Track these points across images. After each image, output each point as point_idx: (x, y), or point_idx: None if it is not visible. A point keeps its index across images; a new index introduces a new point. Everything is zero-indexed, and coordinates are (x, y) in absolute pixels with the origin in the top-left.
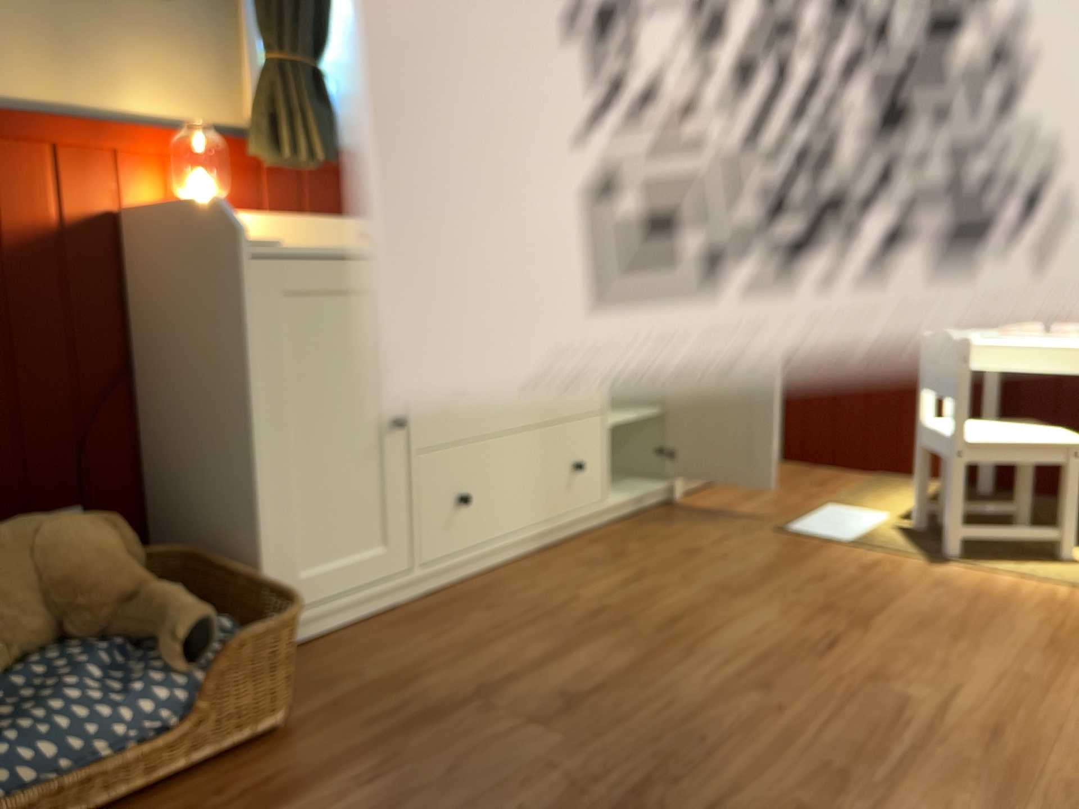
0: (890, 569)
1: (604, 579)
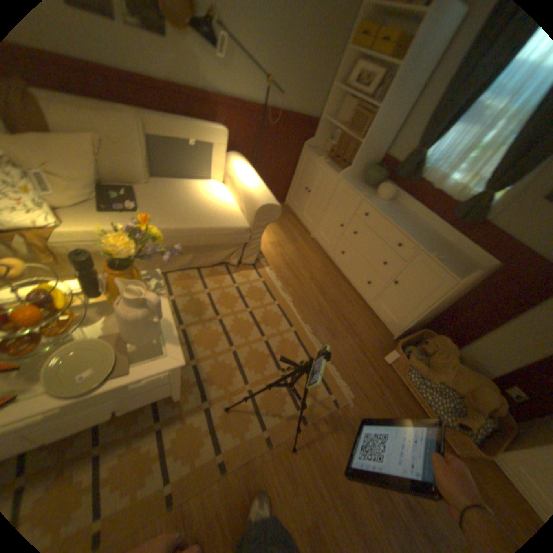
0: None
1: None
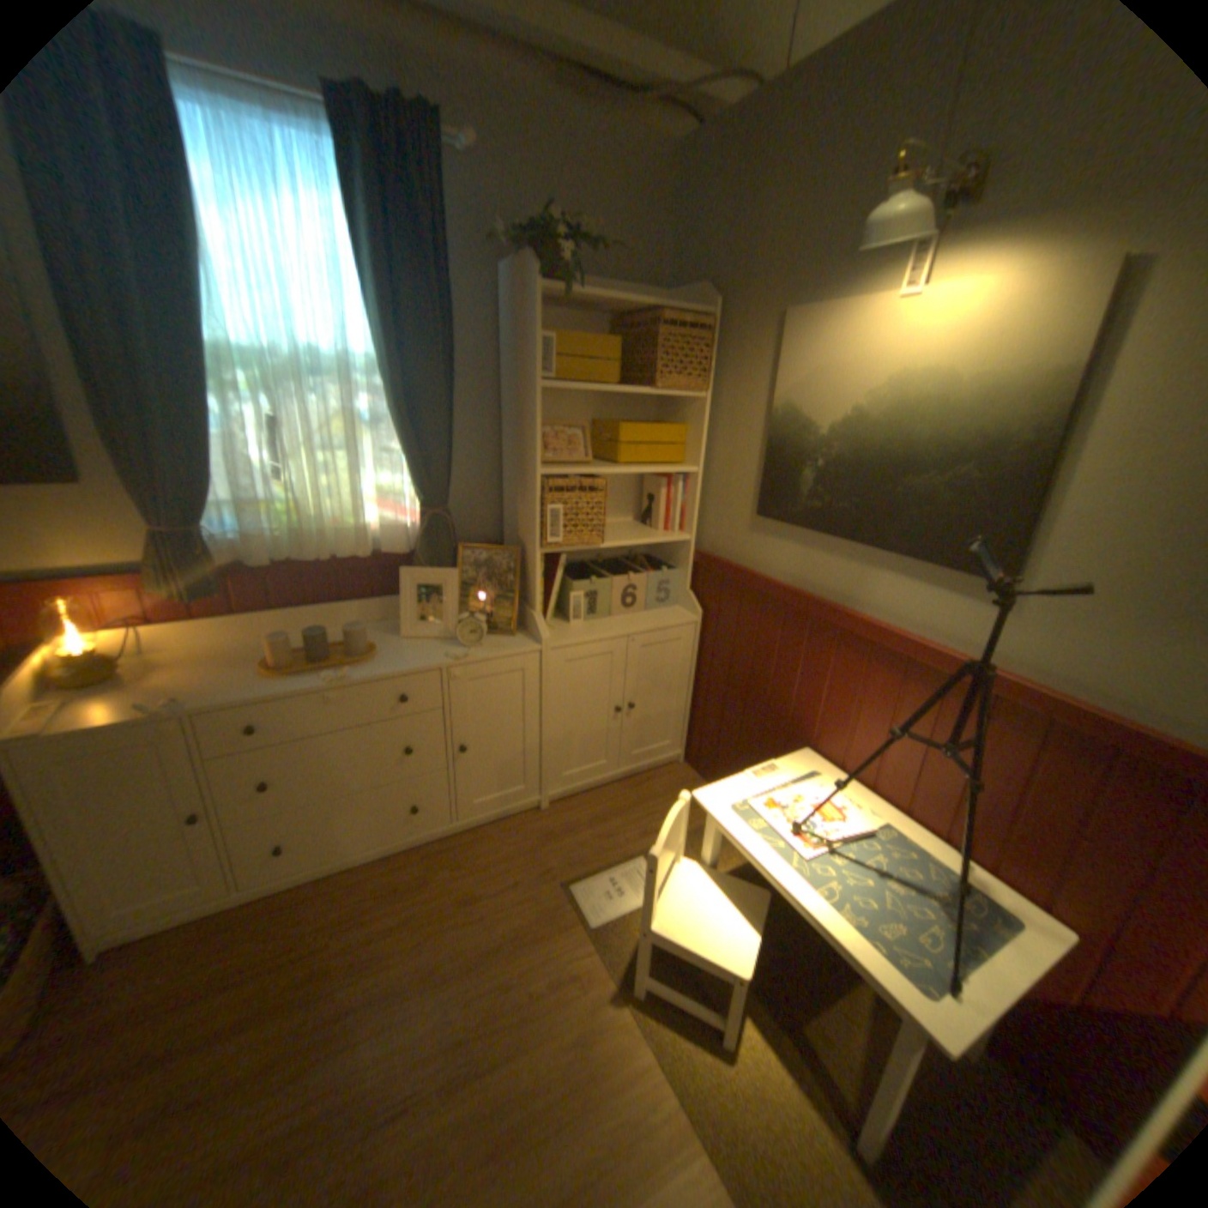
0: (571, 998)
1: (370, 925)
